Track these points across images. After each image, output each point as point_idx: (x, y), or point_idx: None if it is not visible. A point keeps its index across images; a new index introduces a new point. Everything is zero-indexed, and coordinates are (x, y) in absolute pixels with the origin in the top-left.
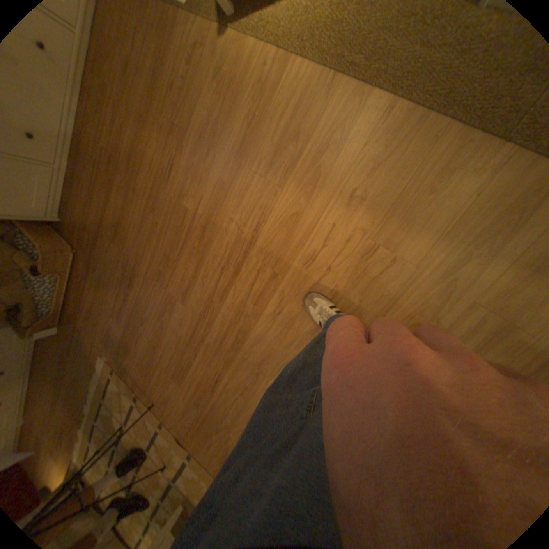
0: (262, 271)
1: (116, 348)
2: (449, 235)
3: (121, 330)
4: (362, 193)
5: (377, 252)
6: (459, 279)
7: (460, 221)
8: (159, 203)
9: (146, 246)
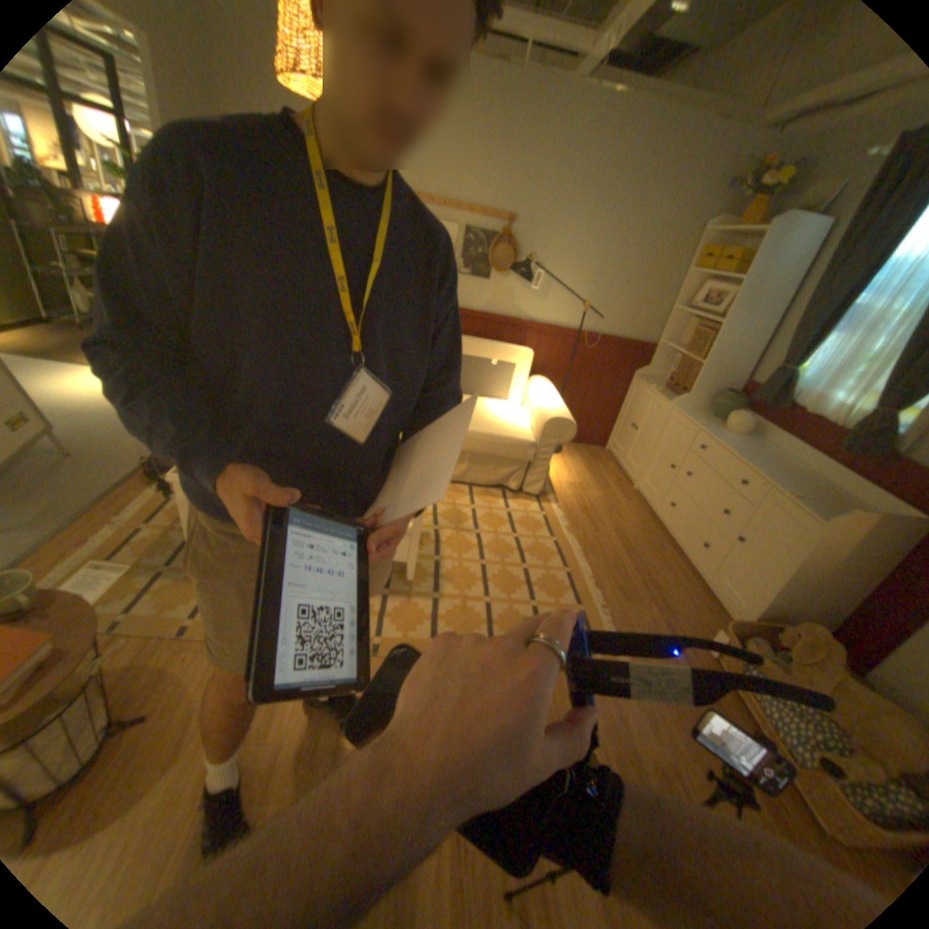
0: None
1: (620, 721)
2: None
3: (637, 765)
4: None
5: None
6: None
7: None
8: None
9: None
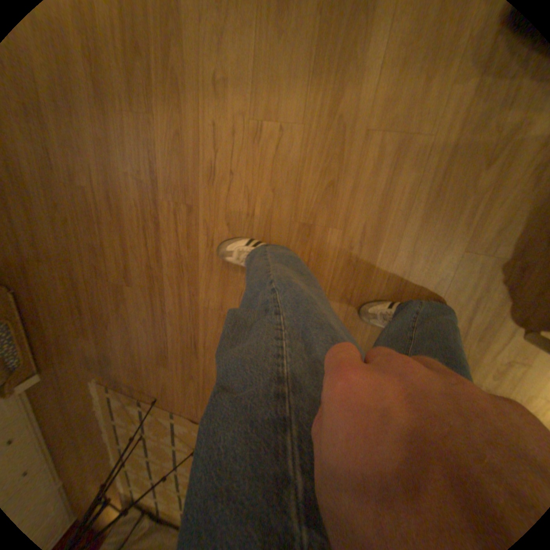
0: (176, 210)
1: (96, 363)
2: (315, 73)
3: (91, 343)
4: (221, 73)
5: (263, 129)
6: (343, 114)
7: (317, 51)
8: (55, 194)
9: (68, 246)
